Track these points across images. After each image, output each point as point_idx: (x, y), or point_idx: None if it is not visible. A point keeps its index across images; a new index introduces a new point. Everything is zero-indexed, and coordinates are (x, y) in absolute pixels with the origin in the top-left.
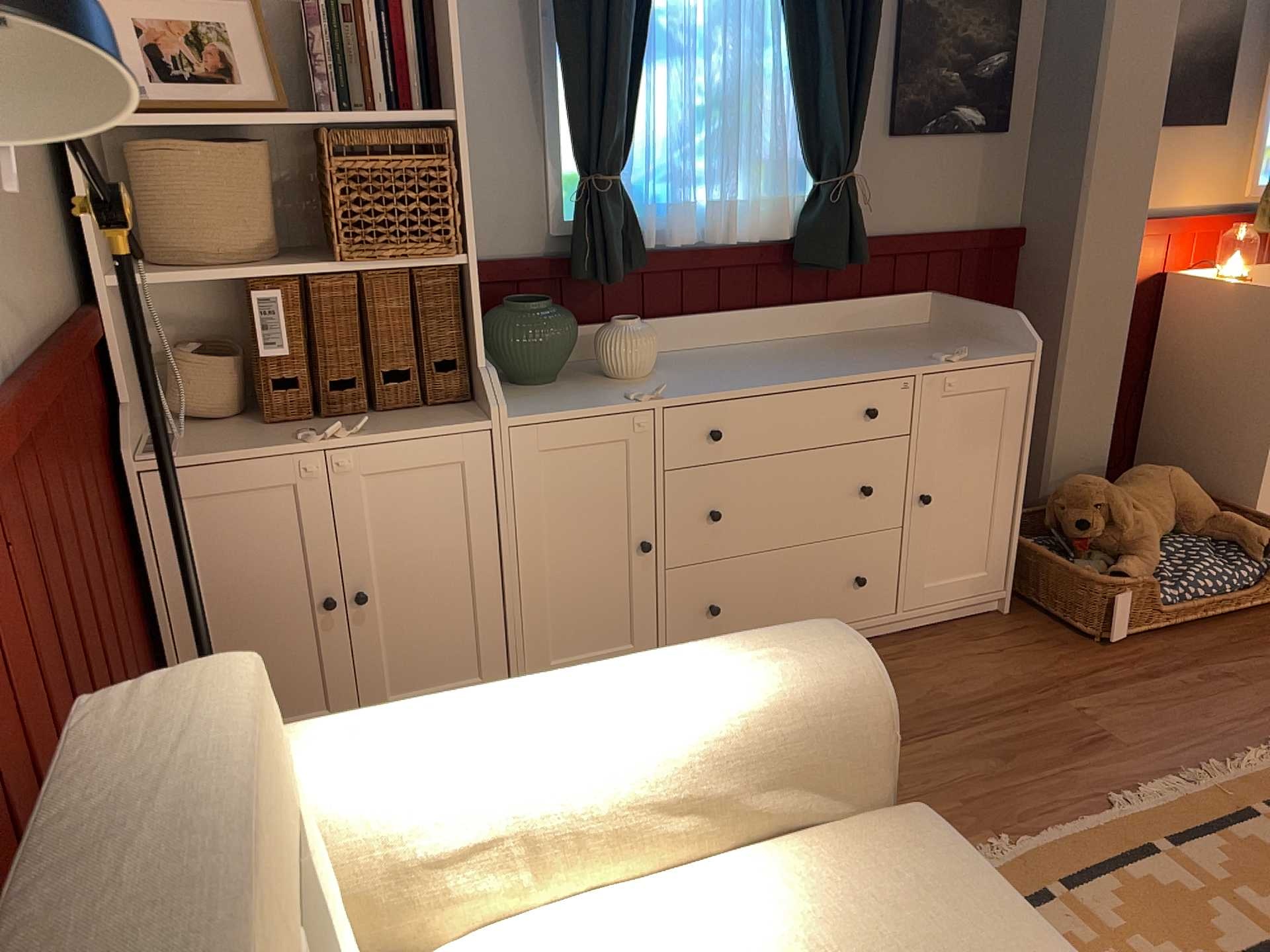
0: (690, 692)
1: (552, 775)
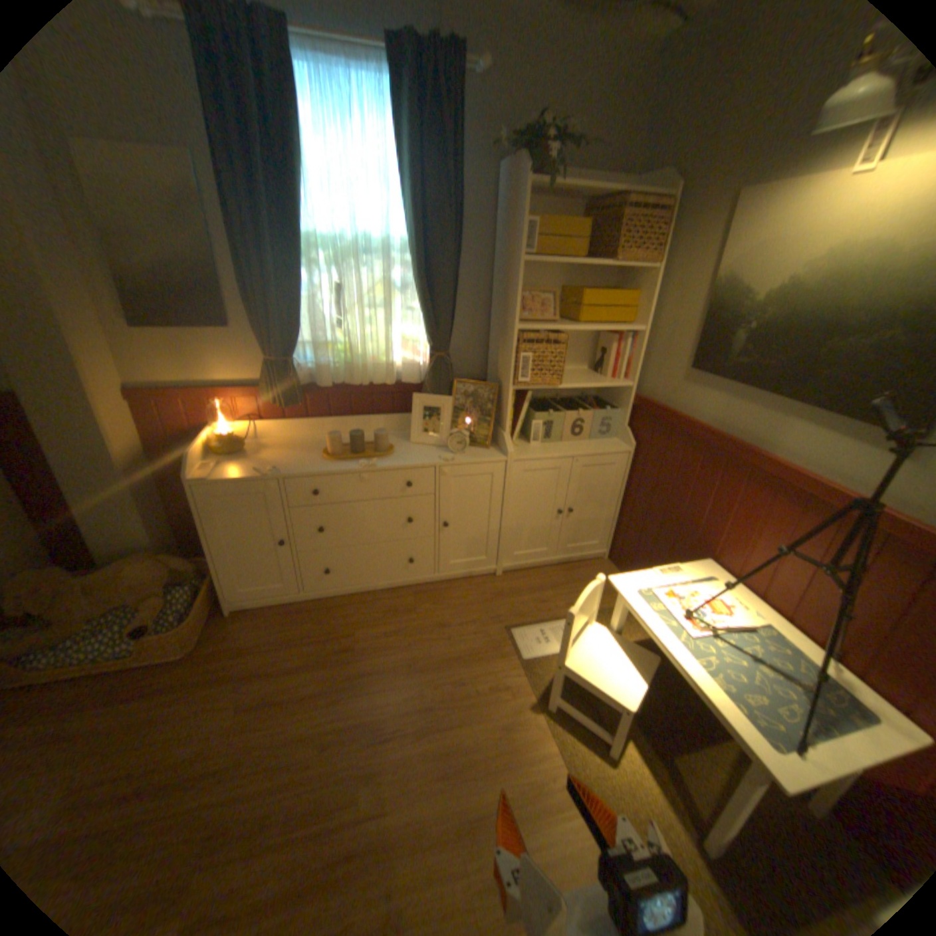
0: None
1: None
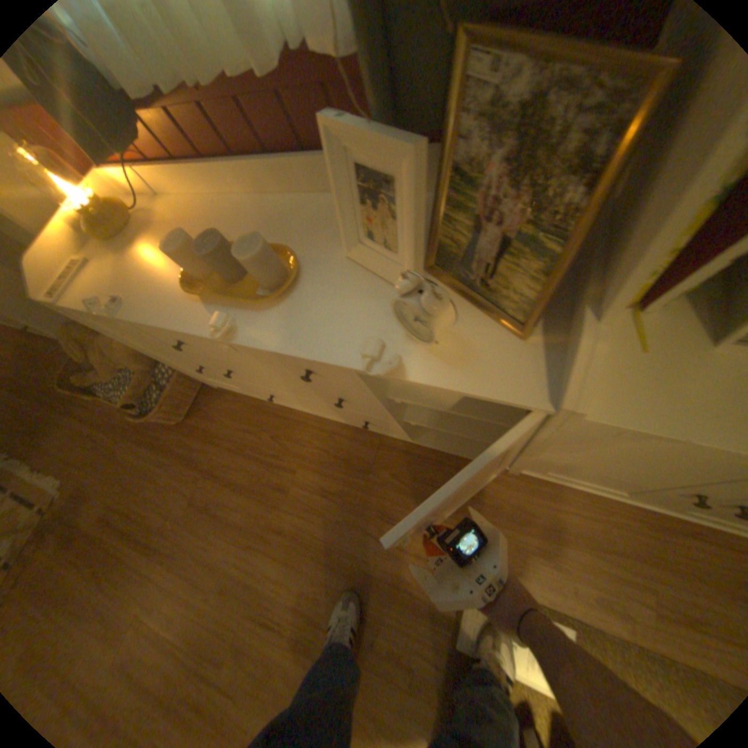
0: None
1: None
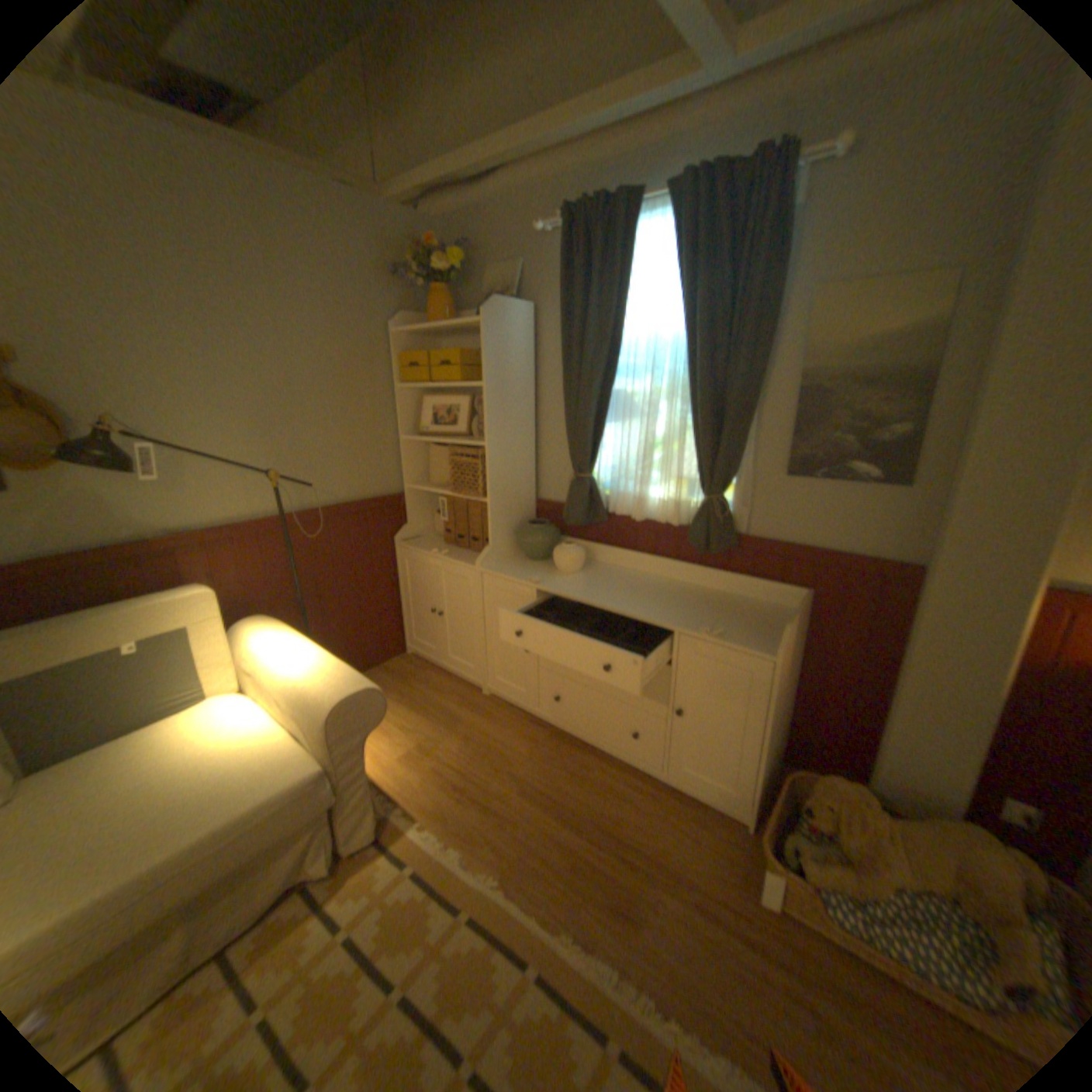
0: (303, 671)
1: (266, 667)
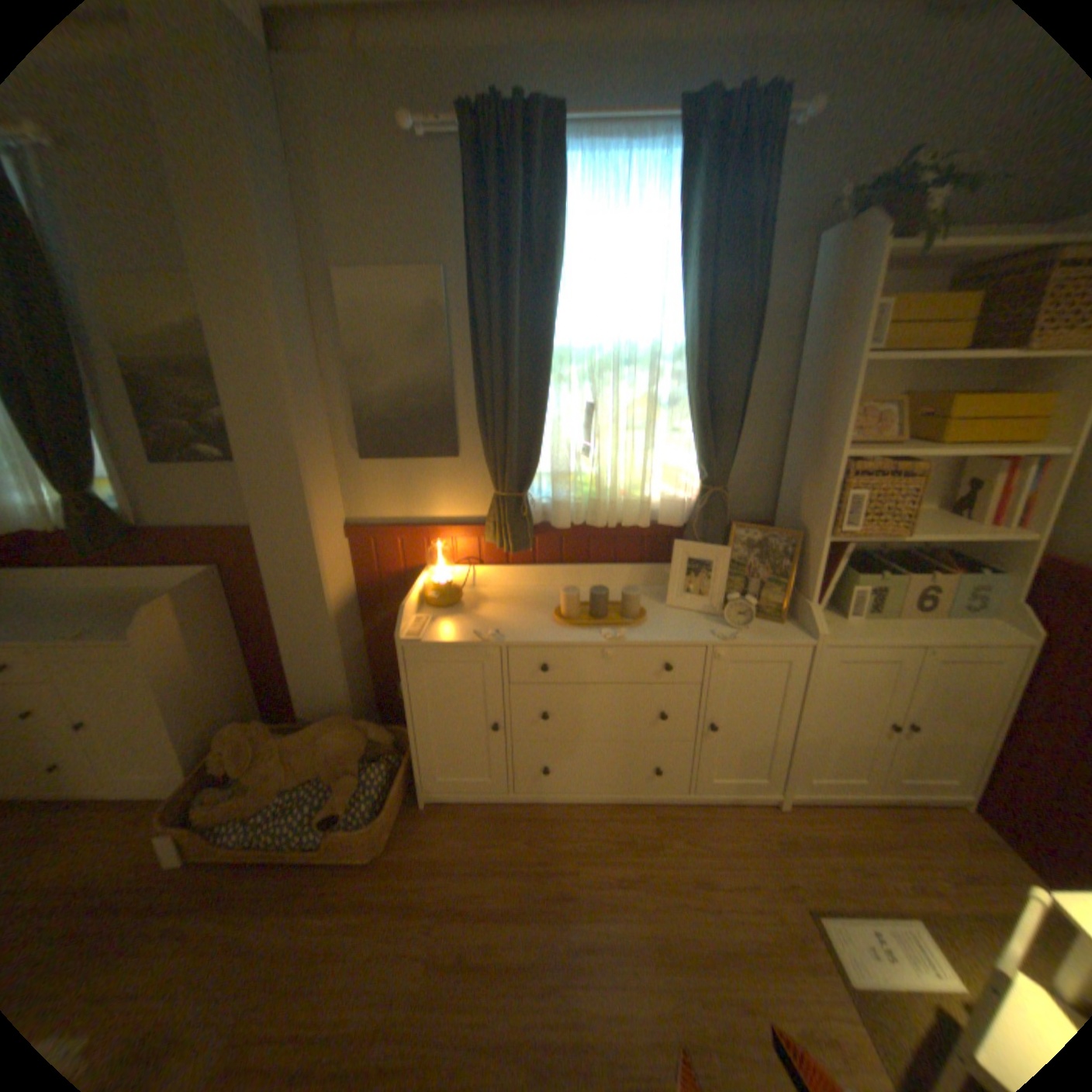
0: None
1: None
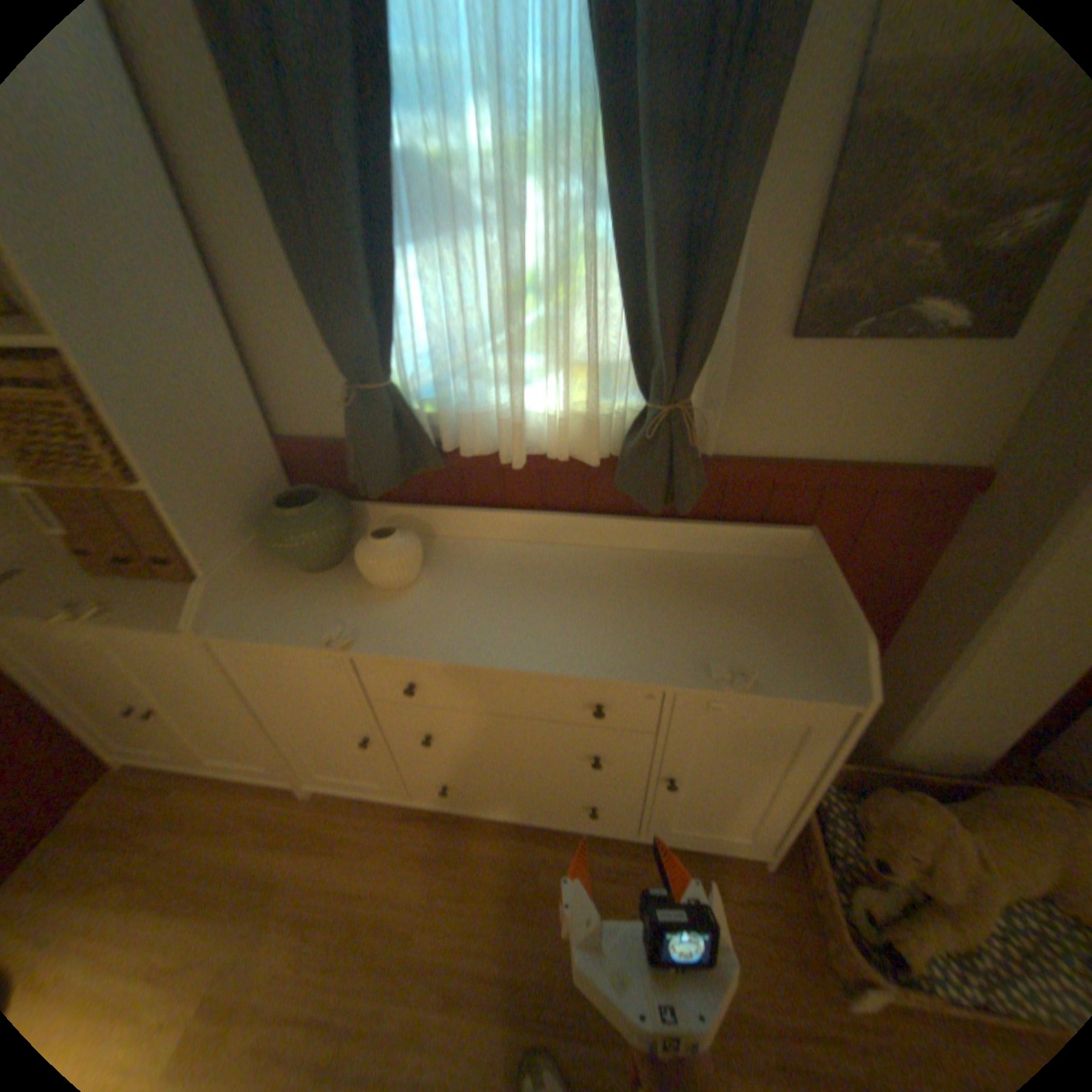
0: None
1: None
